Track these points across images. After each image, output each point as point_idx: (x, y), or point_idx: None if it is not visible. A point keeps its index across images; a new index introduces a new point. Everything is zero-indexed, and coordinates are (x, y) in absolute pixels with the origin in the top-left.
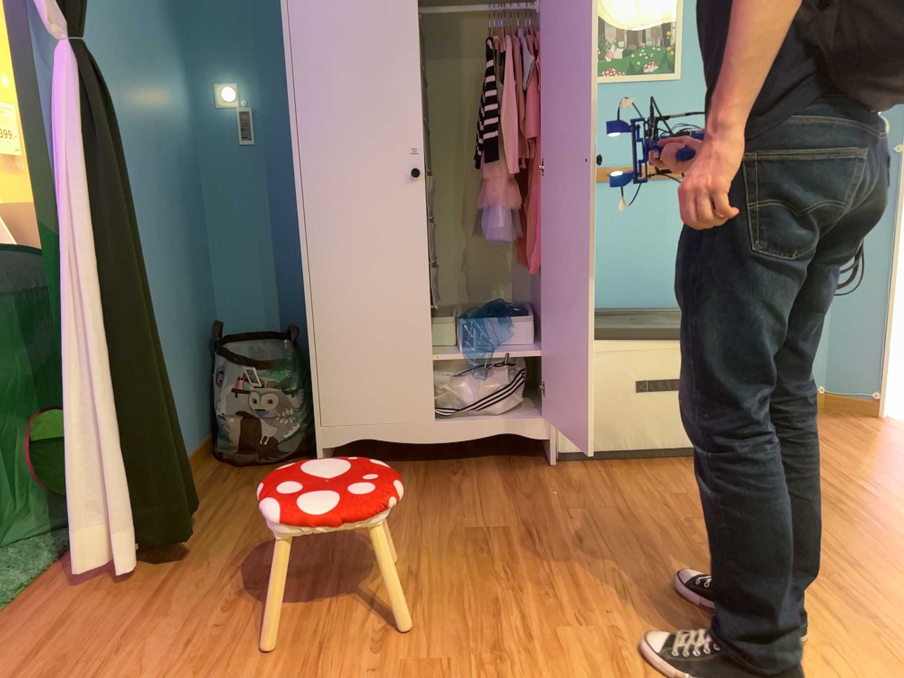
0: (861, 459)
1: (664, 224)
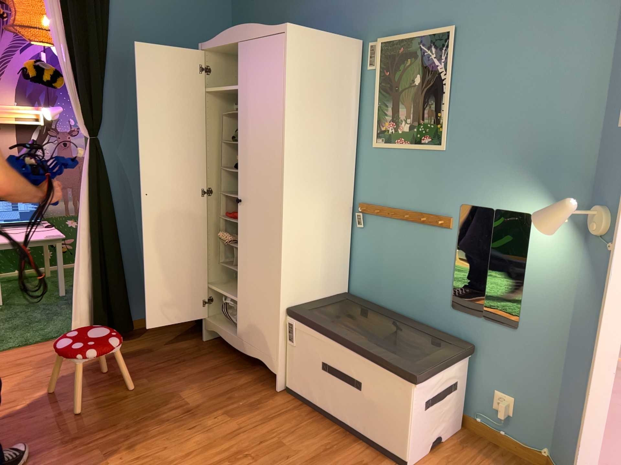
0: None
1: (428, 259)
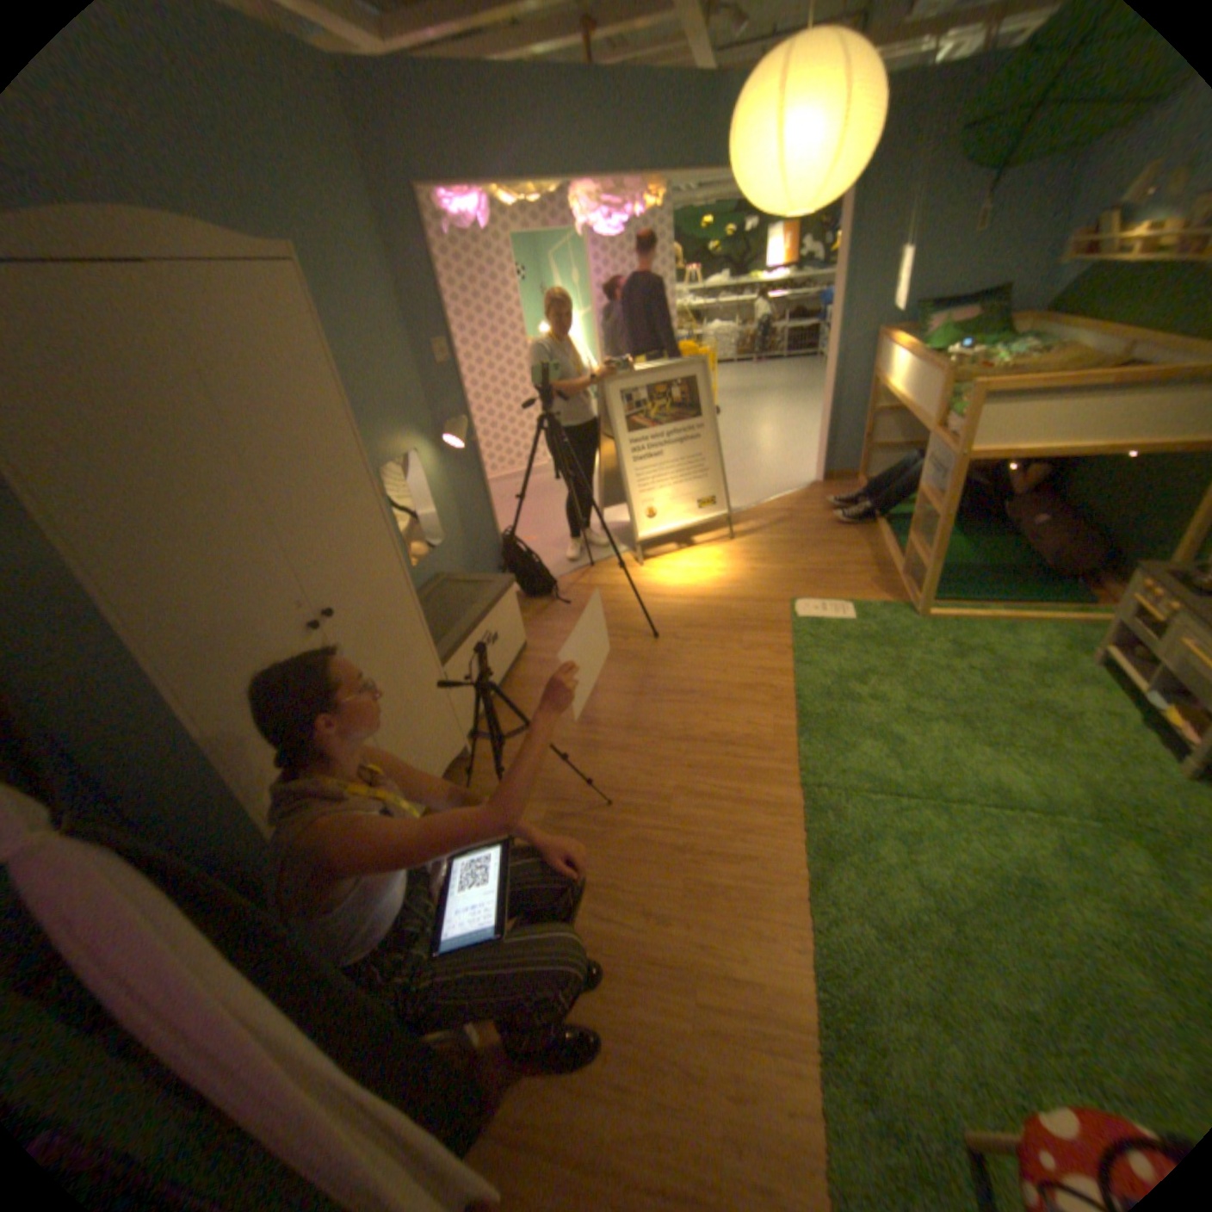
0: (553, 624)
1: None
